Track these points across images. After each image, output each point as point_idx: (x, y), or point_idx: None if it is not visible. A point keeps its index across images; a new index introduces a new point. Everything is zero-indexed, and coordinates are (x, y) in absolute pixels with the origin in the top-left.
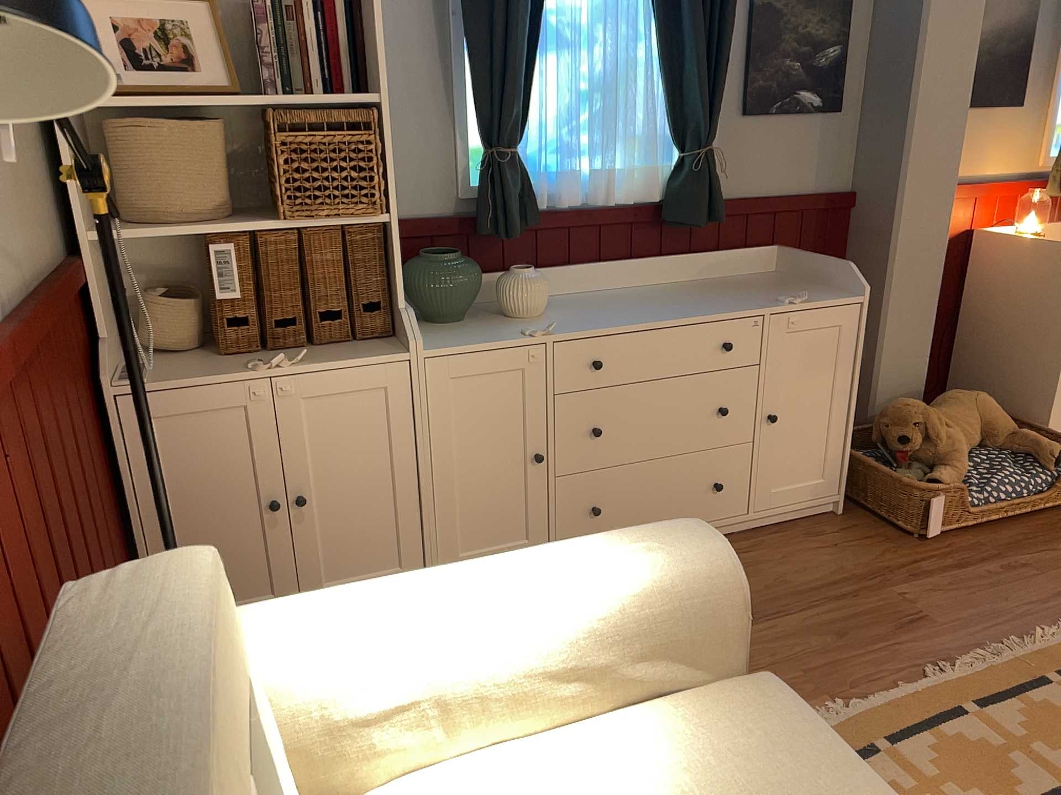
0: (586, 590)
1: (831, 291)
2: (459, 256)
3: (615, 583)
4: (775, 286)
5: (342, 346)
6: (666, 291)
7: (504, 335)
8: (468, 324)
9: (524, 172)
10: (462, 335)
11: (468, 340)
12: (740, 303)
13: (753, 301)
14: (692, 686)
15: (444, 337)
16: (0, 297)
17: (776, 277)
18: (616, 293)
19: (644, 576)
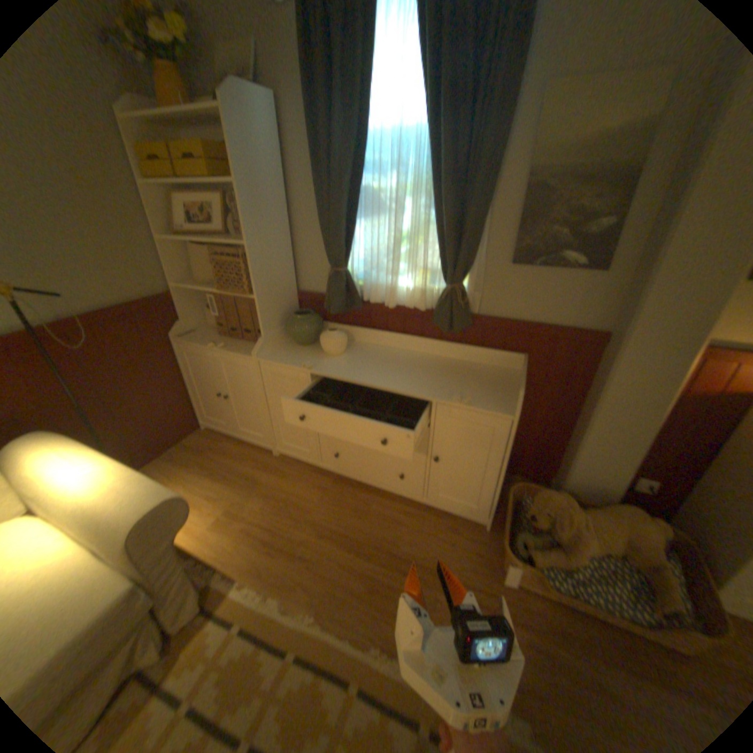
0: (85, 498)
1: (507, 401)
2: (305, 317)
3: (94, 503)
4: (488, 381)
5: (249, 343)
6: (423, 361)
7: (297, 361)
8: (304, 348)
9: (350, 280)
10: (287, 354)
11: (282, 358)
12: (431, 386)
13: (441, 388)
14: (110, 562)
15: (280, 353)
16: (64, 311)
17: (506, 375)
18: (400, 353)
19: (102, 508)
